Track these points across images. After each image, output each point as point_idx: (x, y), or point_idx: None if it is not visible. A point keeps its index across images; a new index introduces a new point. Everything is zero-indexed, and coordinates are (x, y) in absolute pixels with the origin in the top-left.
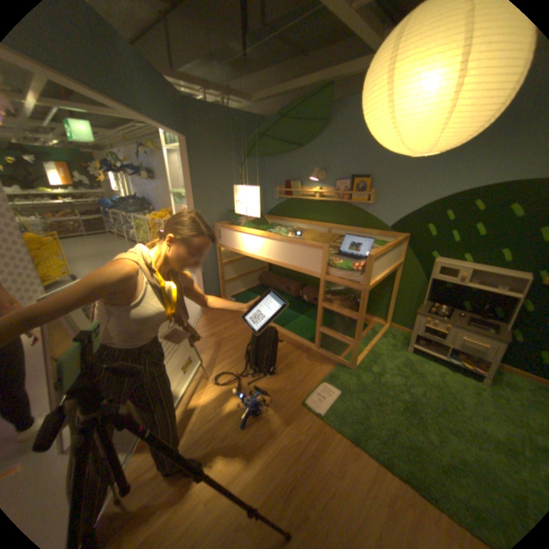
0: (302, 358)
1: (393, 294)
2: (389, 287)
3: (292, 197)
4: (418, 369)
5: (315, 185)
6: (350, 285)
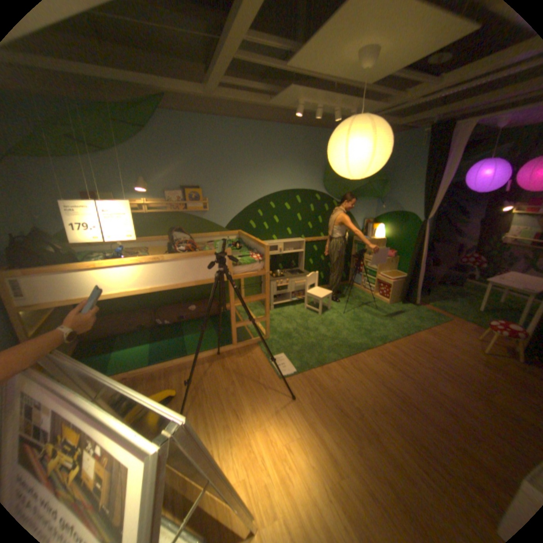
0: (235, 361)
1: None
2: None
3: None
4: (284, 315)
5: (133, 197)
6: (256, 274)
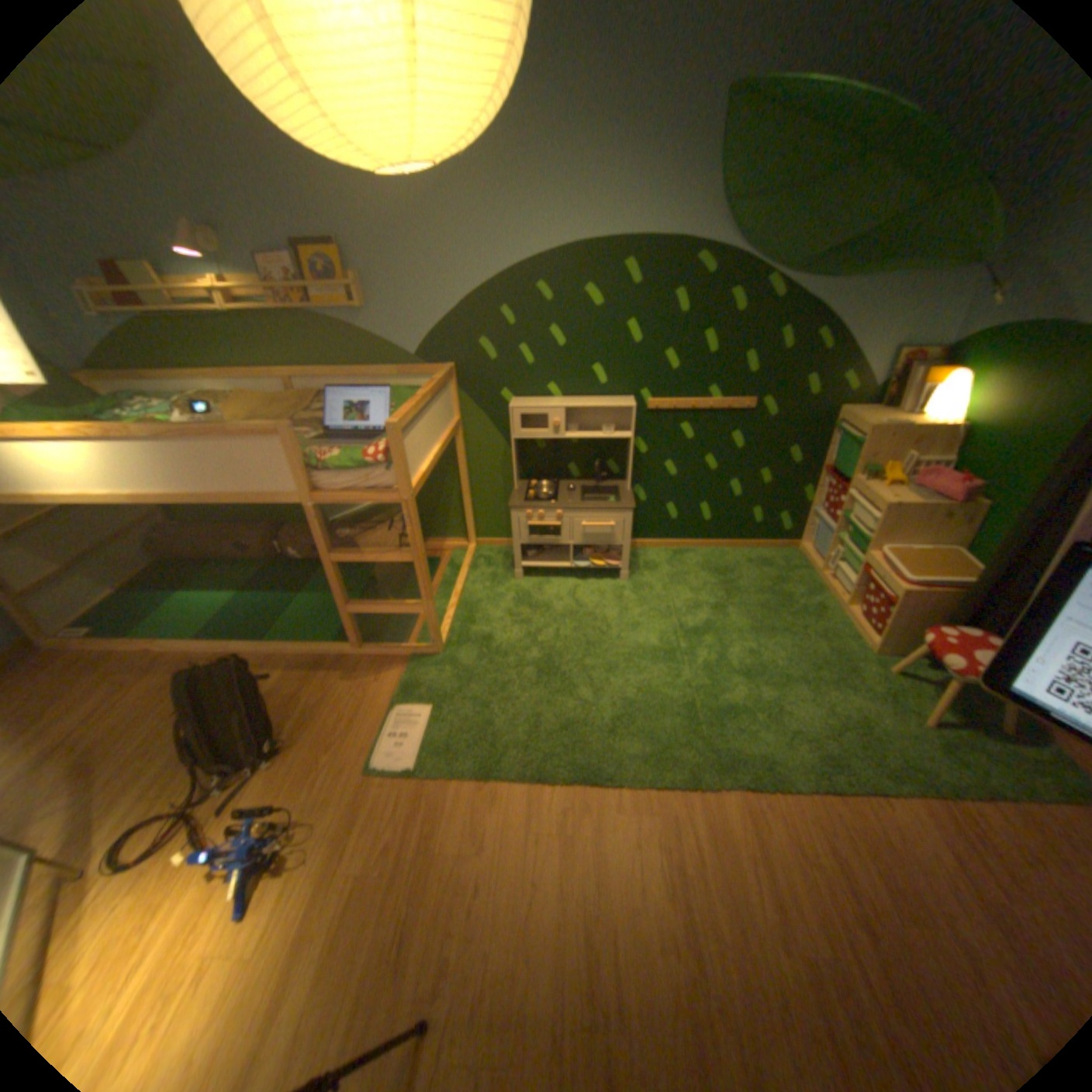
0: (331, 685)
1: (462, 486)
2: (451, 475)
3: (142, 311)
4: (537, 599)
5: (199, 271)
6: (372, 498)
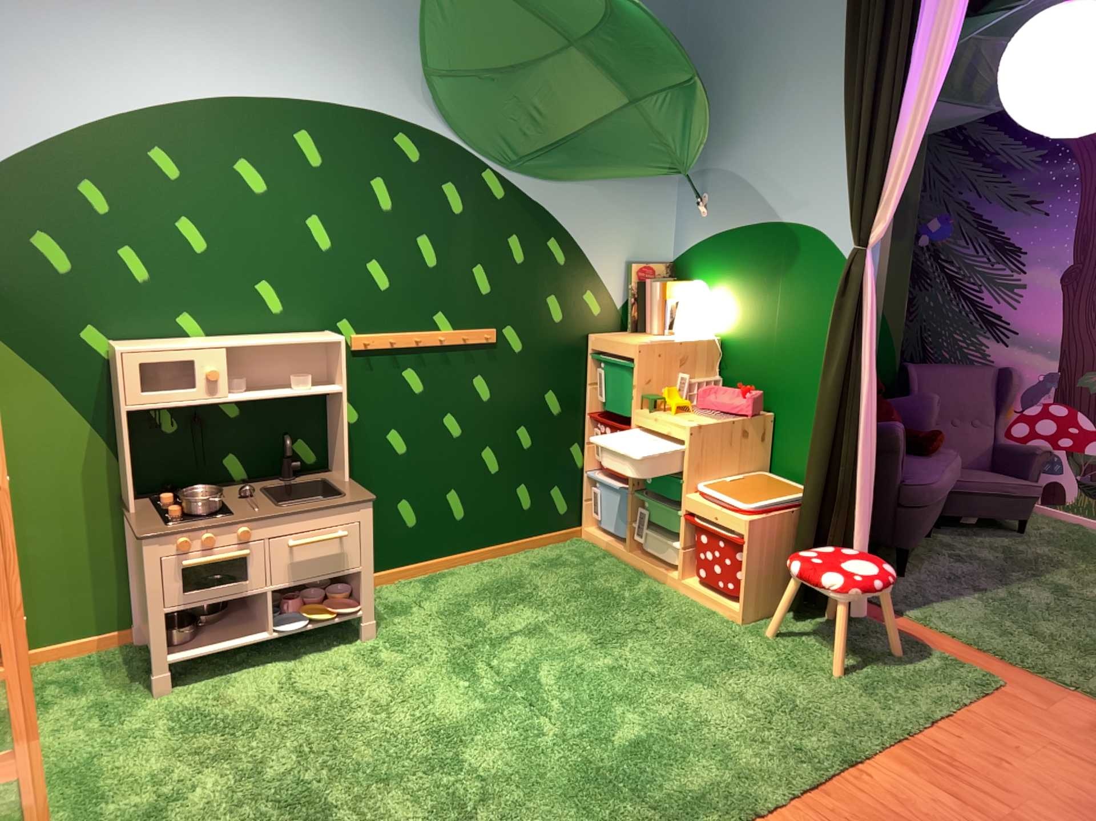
0: None
1: None
2: None
3: None
4: (224, 712)
5: None
6: None
